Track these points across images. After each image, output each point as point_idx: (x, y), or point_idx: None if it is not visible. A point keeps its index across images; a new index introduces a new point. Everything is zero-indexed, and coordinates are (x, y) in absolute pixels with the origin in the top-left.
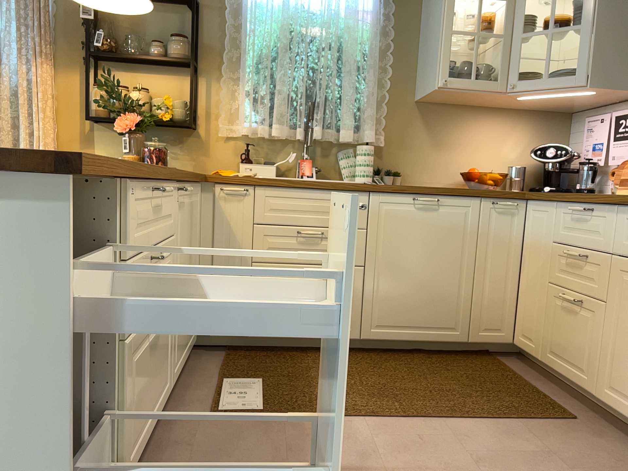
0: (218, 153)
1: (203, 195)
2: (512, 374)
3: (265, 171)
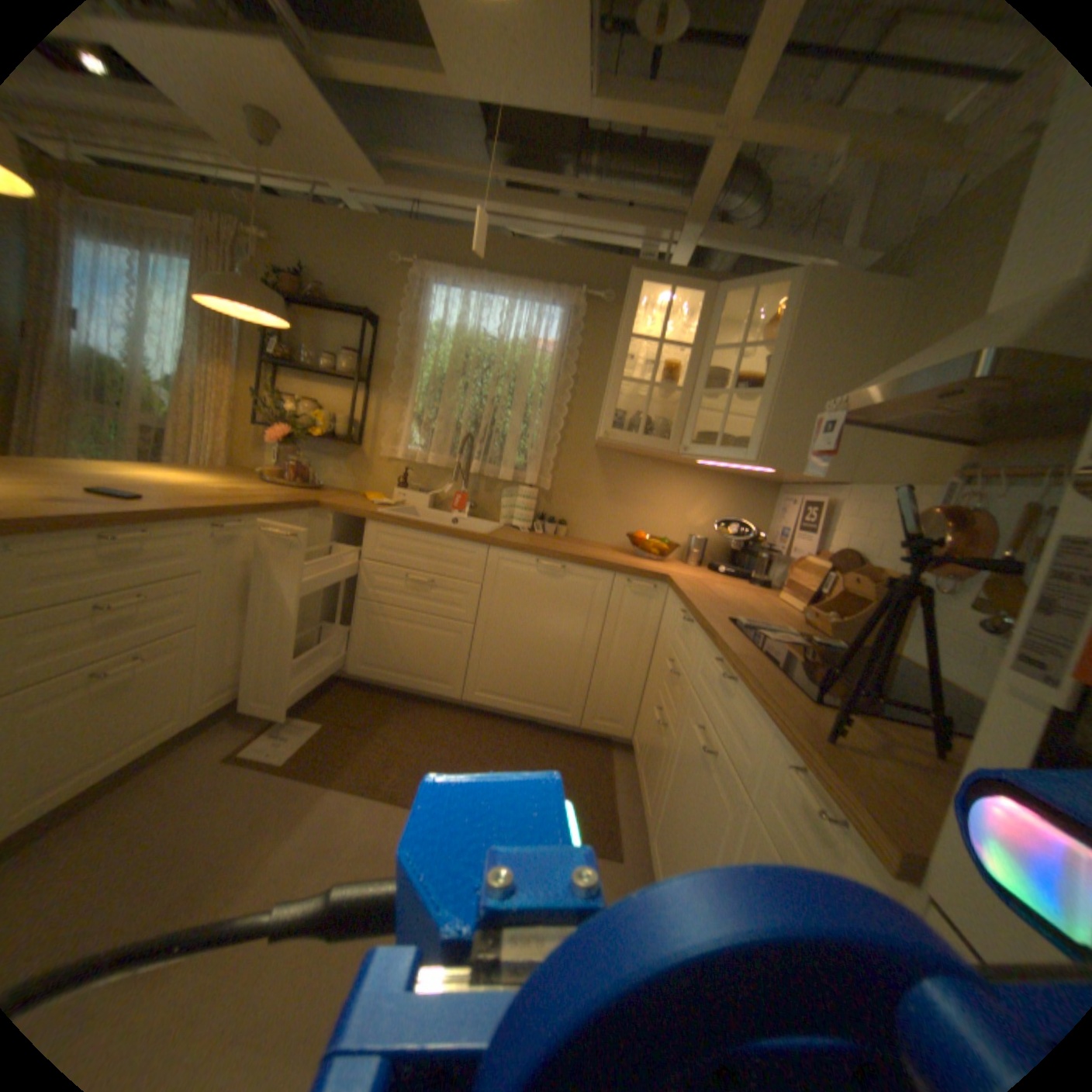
0: (380, 474)
1: (319, 523)
2: (606, 780)
3: (418, 501)
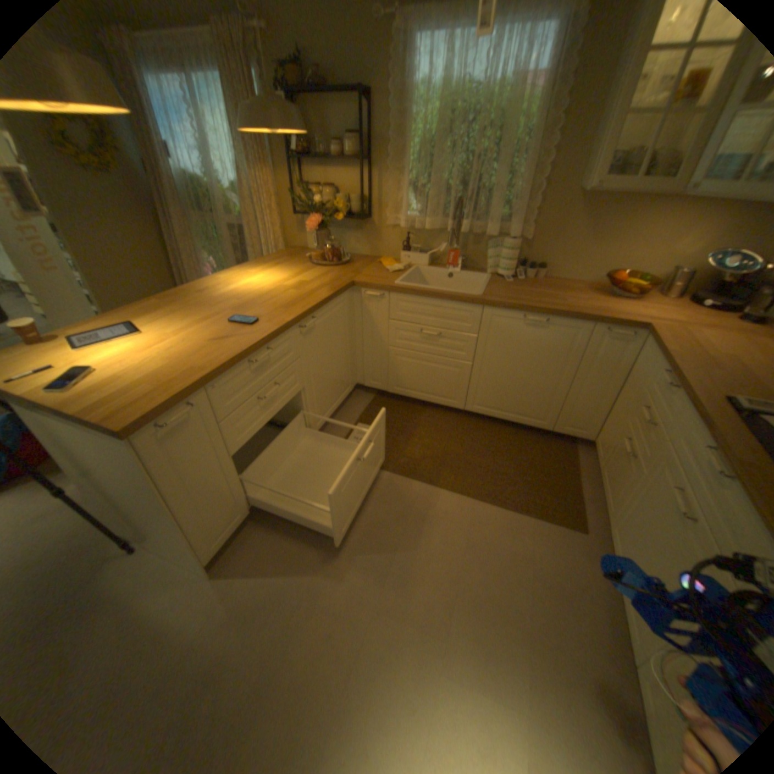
0: (387, 240)
1: (355, 296)
2: (574, 469)
3: (419, 260)
